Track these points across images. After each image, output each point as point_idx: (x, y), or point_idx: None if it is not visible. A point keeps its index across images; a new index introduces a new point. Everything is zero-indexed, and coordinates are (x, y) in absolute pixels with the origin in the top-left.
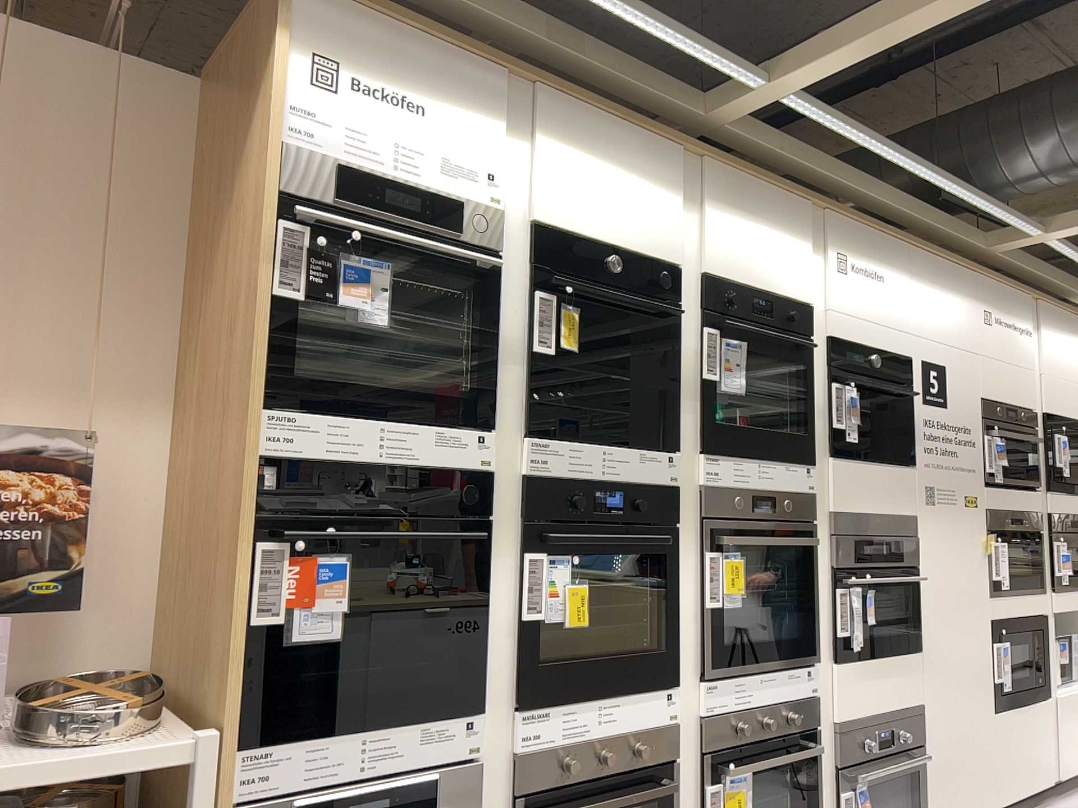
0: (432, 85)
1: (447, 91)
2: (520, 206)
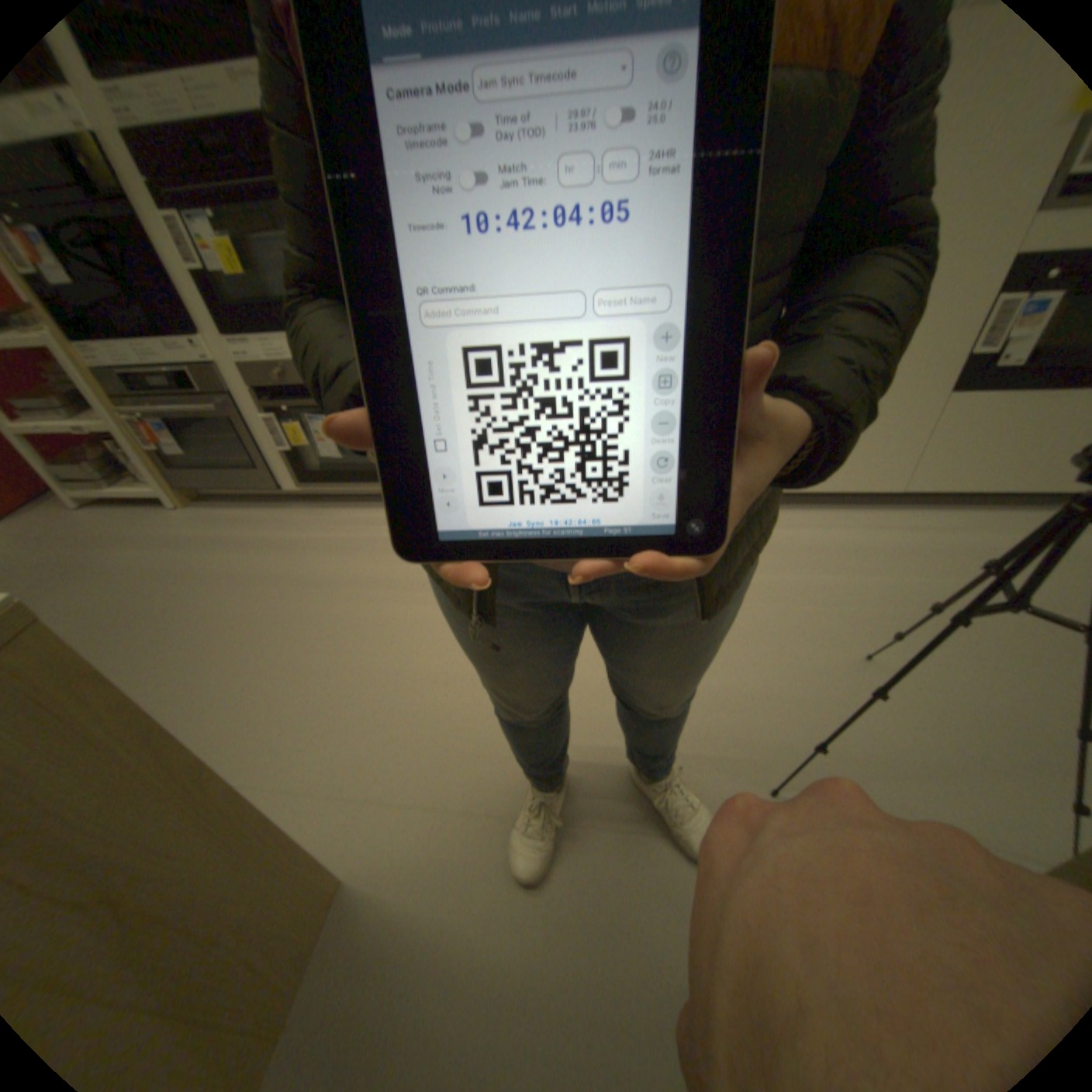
0: None
1: None
2: None
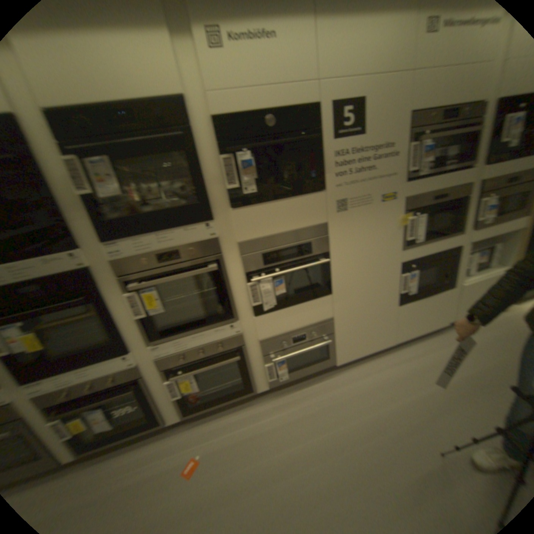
0: None
1: None
2: None
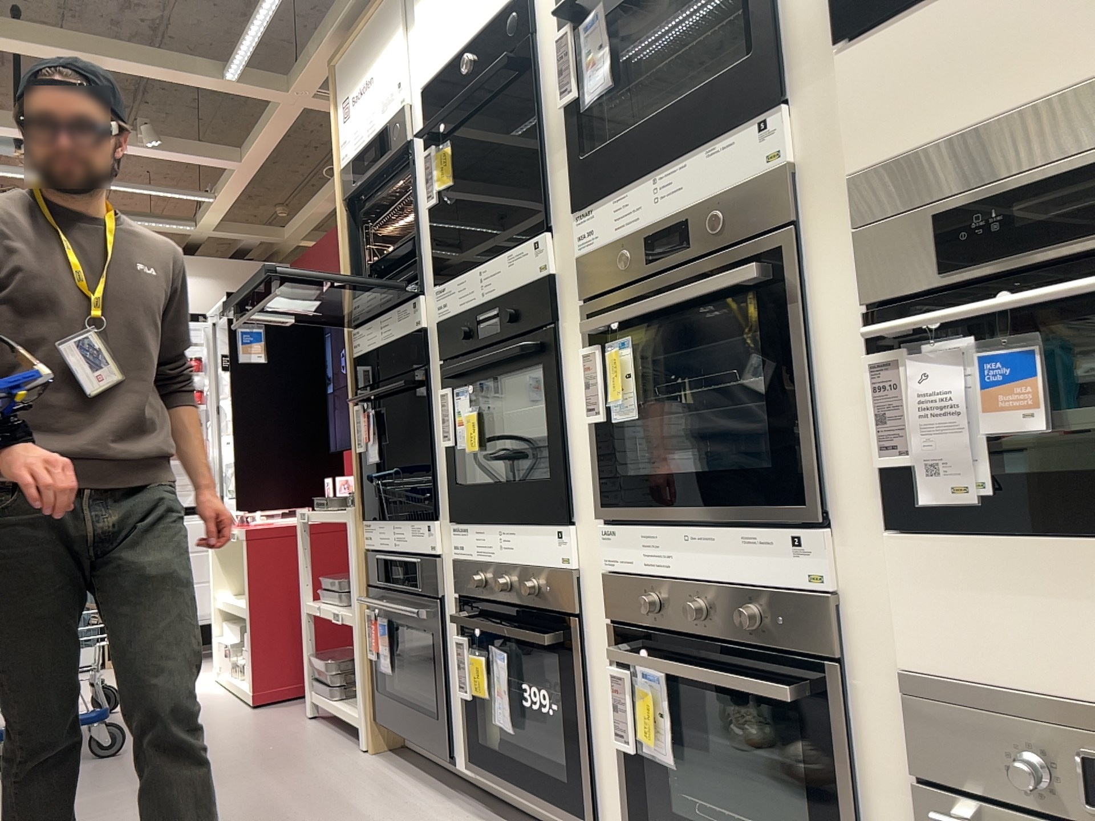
0: (368, 49)
1: (374, 42)
2: (416, 80)
